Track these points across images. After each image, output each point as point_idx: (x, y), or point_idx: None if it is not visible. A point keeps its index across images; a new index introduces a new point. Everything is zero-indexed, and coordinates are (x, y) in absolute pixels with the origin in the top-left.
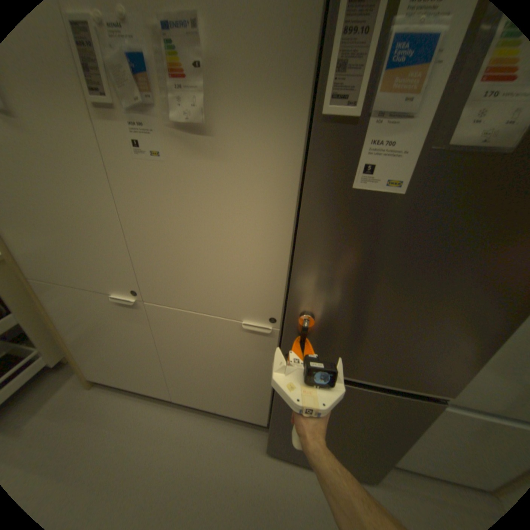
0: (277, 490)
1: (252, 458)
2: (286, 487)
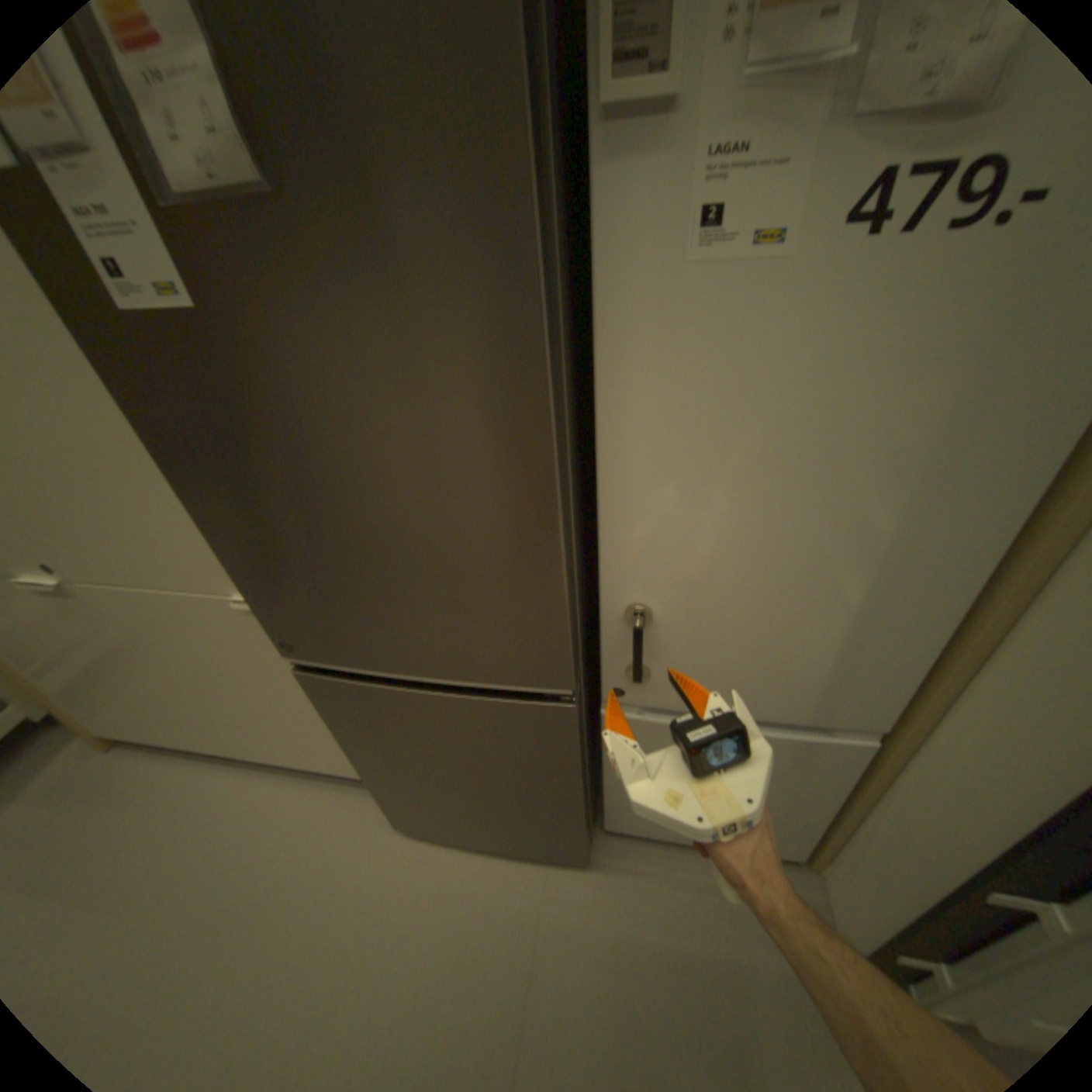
0: (407, 886)
1: (373, 840)
2: (424, 881)
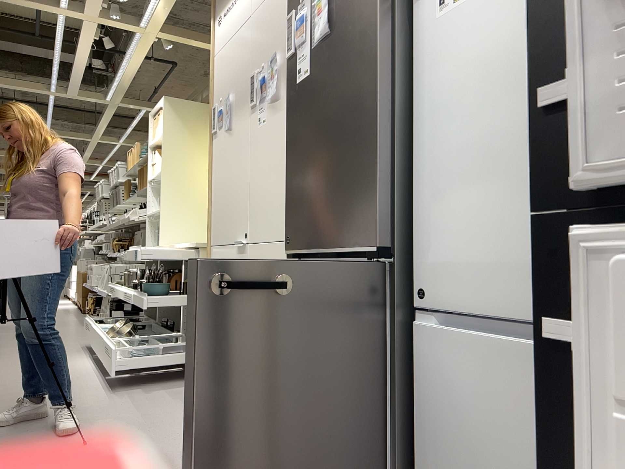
0: None
1: None
2: None
